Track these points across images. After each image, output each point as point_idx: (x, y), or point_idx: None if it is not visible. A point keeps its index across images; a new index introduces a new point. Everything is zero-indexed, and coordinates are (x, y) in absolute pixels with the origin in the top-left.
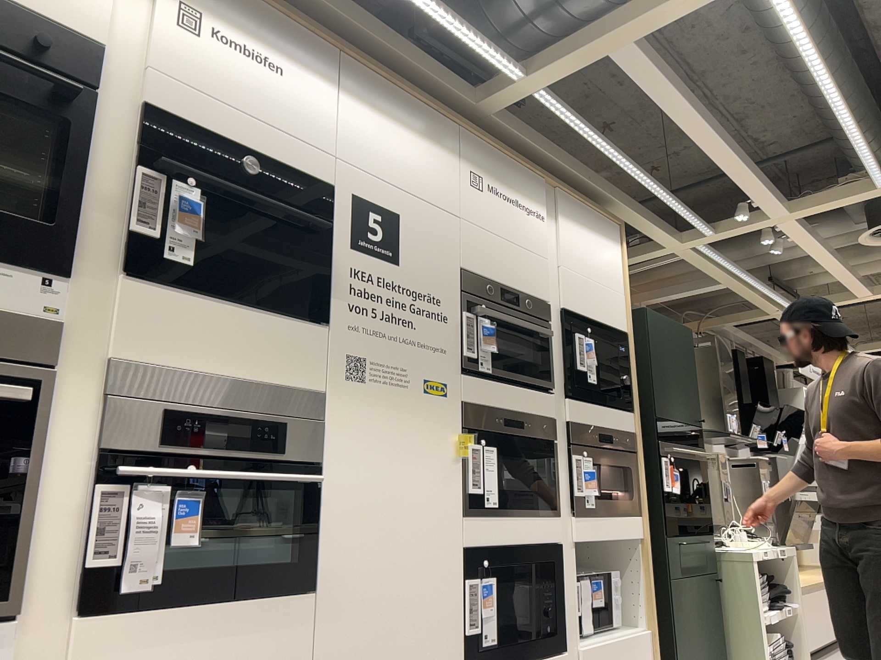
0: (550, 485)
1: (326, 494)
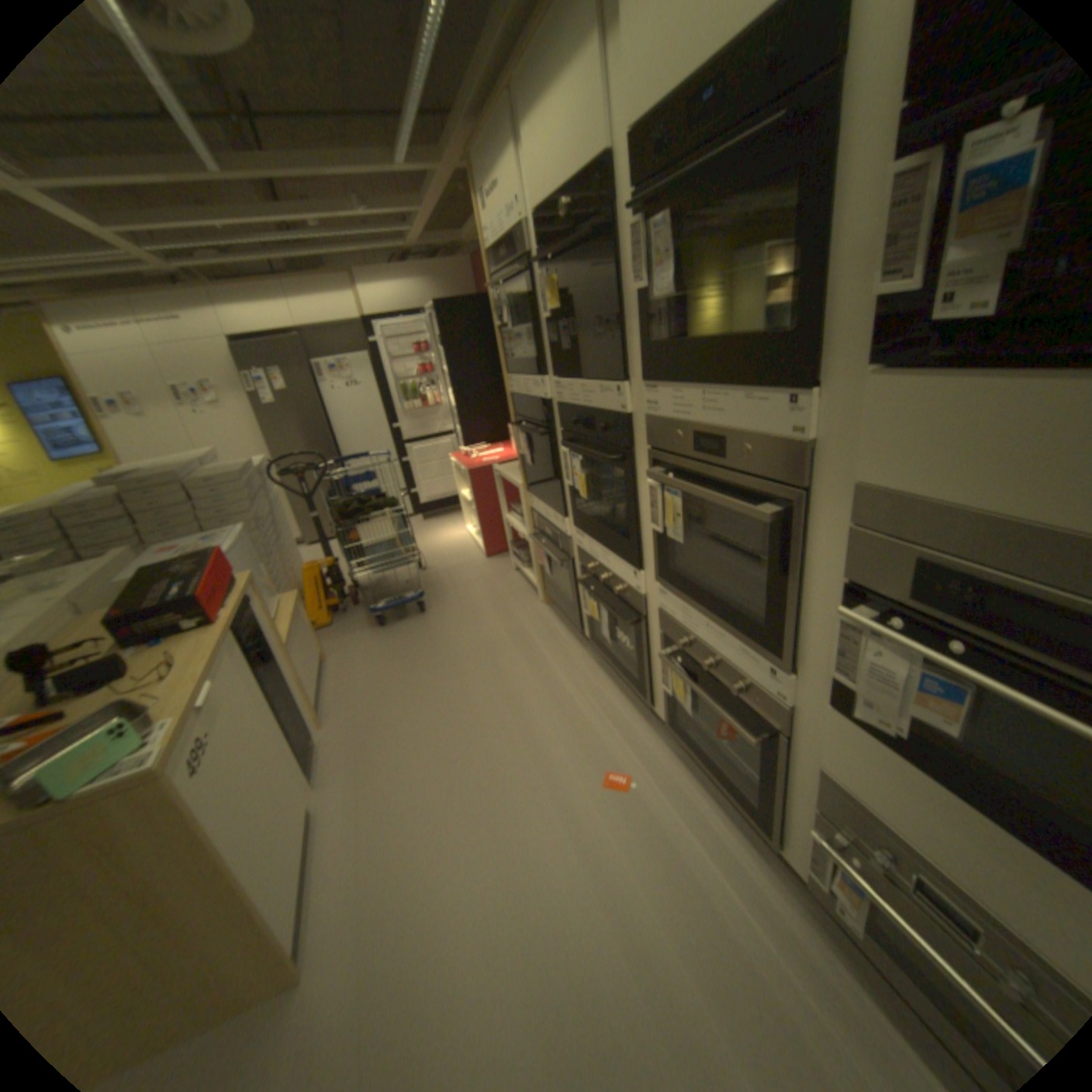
0: None
1: None
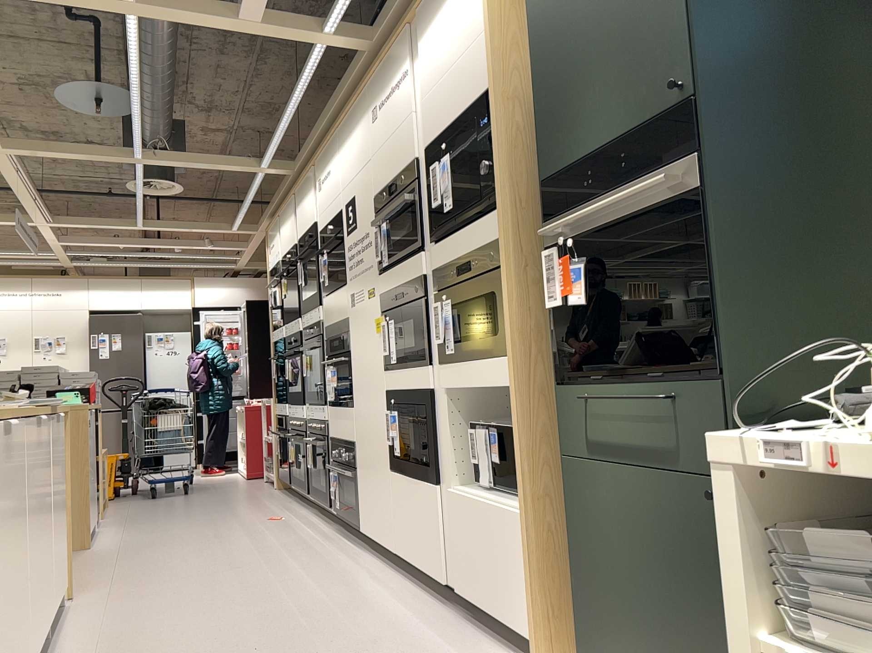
0: (423, 339)
1: (351, 365)
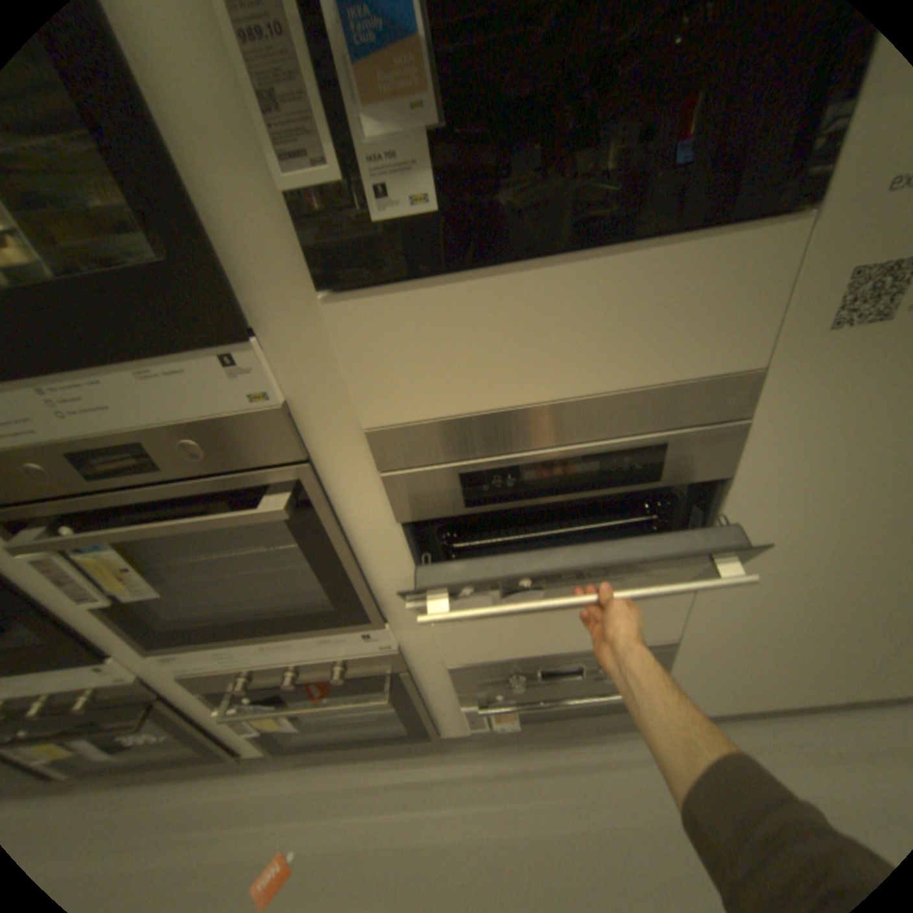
0: None
1: (734, 510)
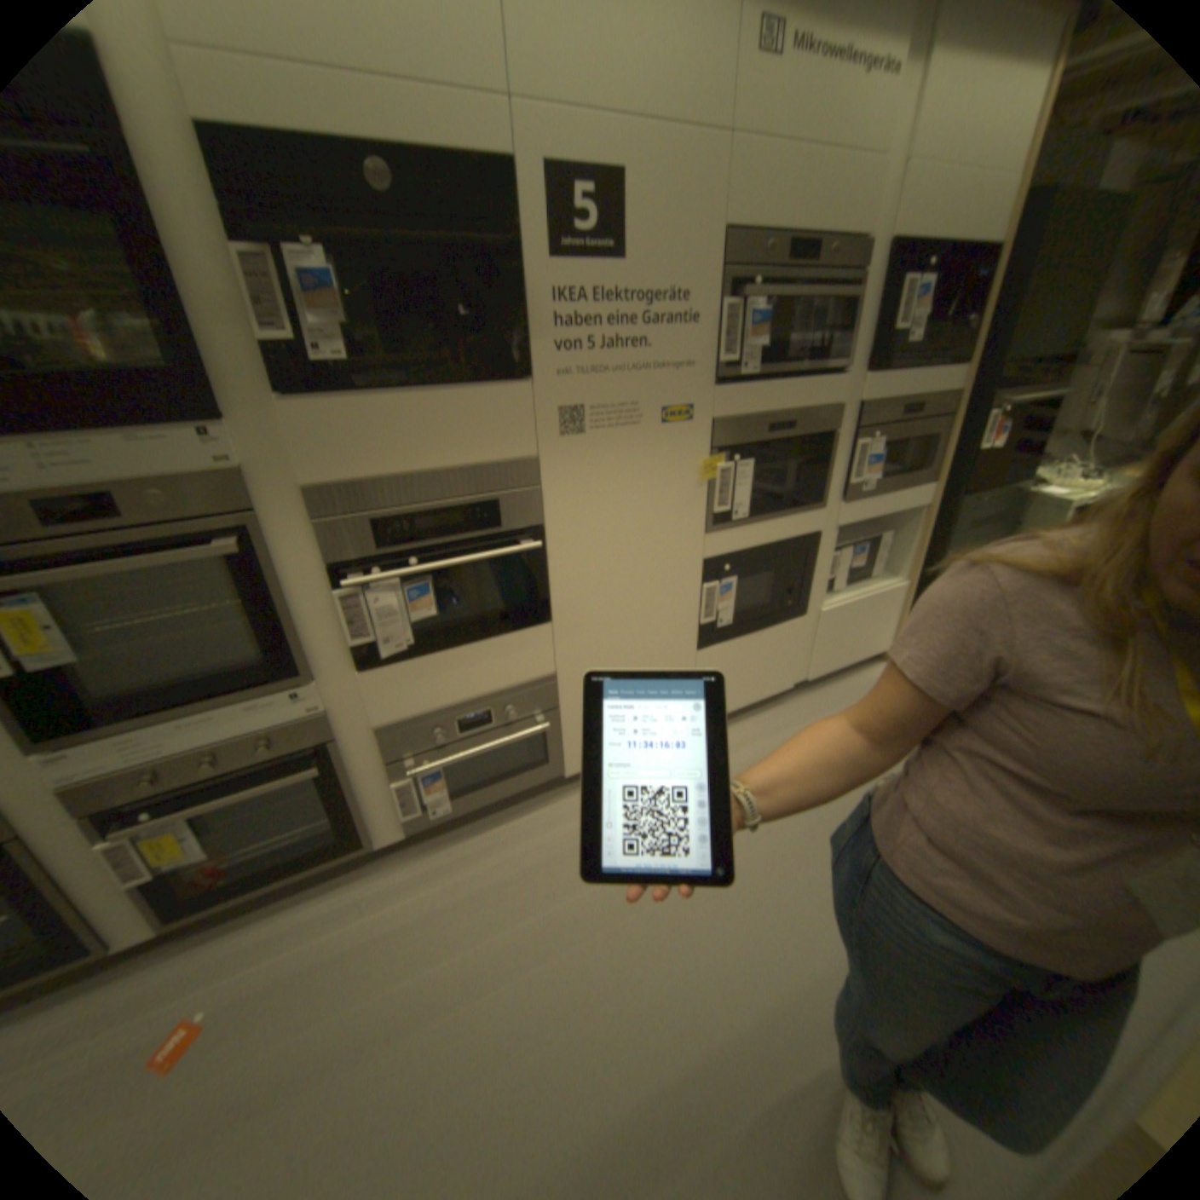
0: (818, 480)
1: (551, 550)
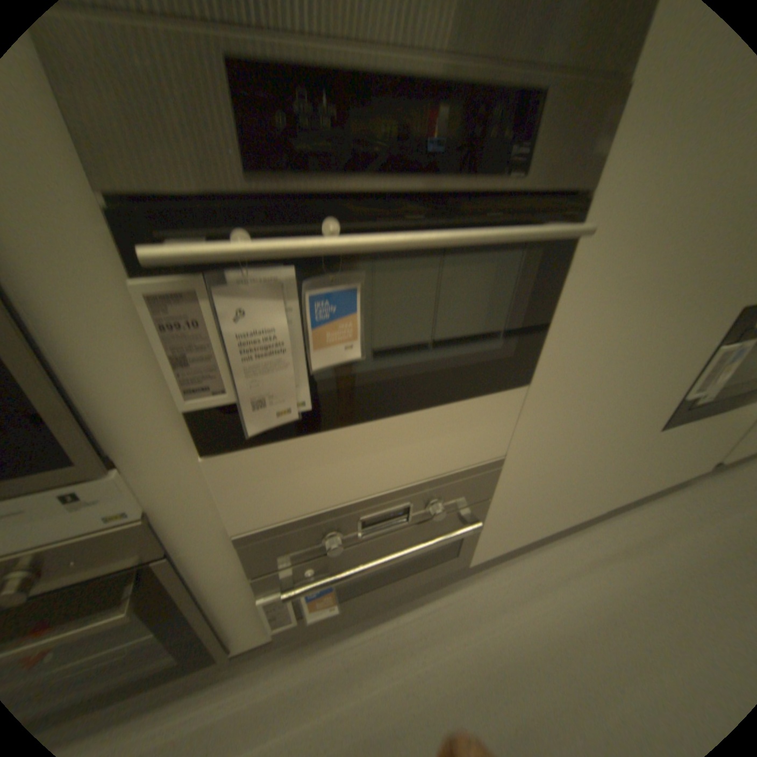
0: None
1: (585, 248)
